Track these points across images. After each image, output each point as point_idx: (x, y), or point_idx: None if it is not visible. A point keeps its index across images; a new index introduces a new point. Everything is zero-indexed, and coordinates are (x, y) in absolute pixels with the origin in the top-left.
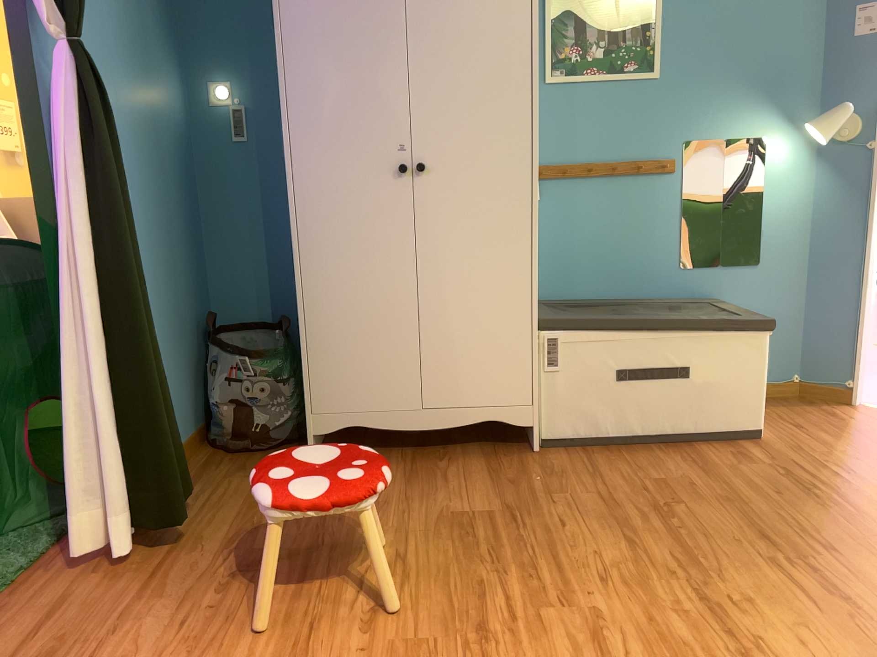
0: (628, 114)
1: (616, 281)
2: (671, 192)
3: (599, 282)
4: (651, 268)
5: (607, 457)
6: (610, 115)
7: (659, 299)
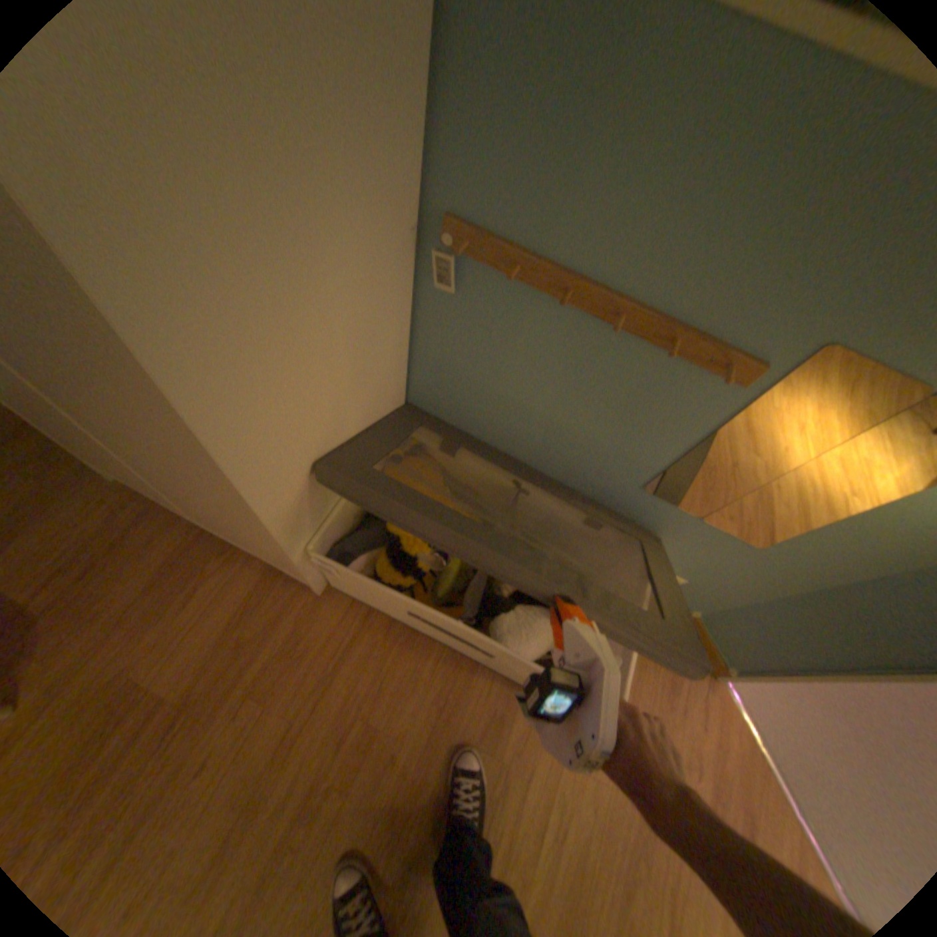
0: (754, 196)
1: (544, 451)
2: (714, 408)
3: (519, 439)
4: (602, 467)
5: (376, 651)
6: (700, 172)
7: (592, 496)
